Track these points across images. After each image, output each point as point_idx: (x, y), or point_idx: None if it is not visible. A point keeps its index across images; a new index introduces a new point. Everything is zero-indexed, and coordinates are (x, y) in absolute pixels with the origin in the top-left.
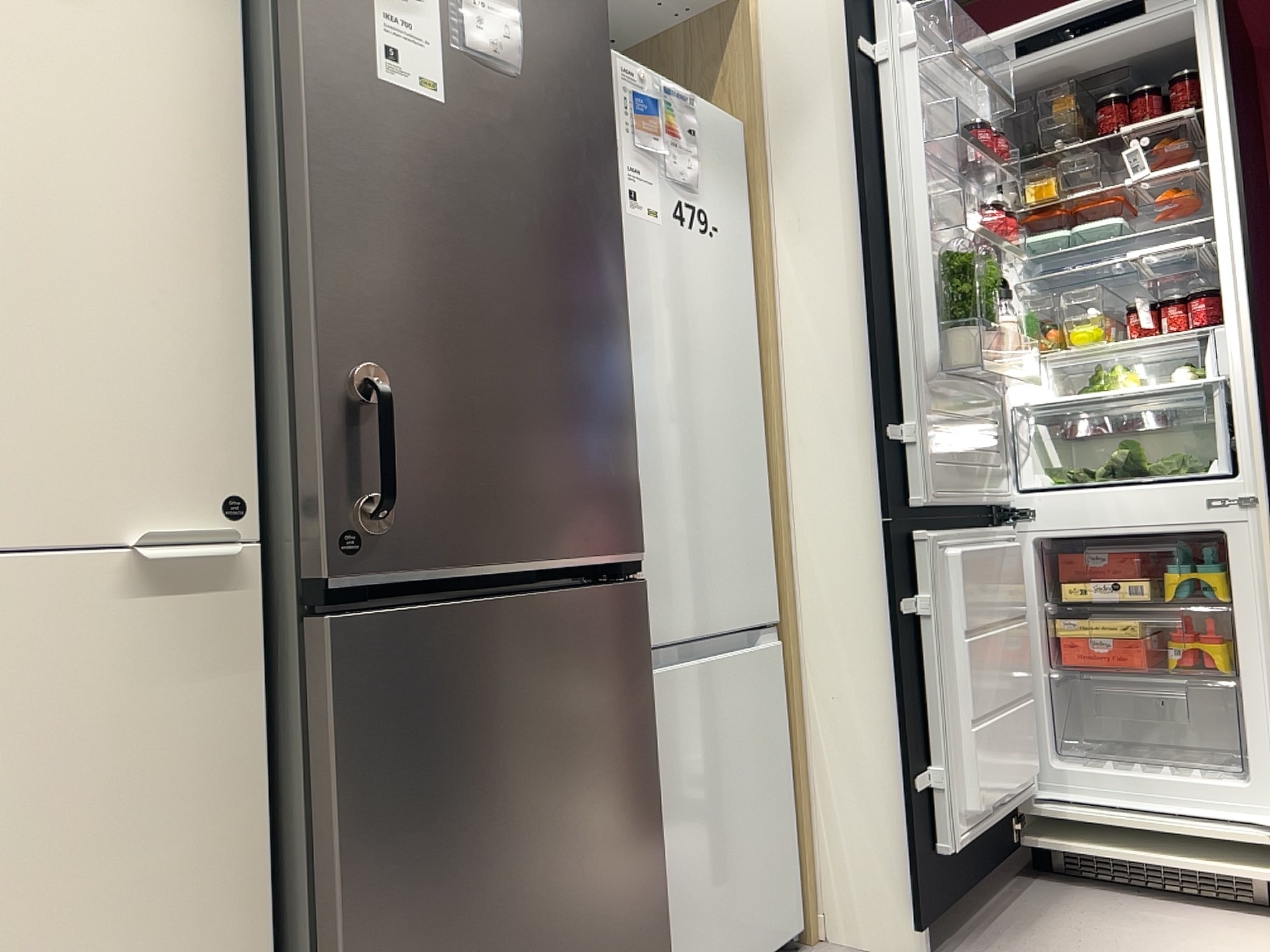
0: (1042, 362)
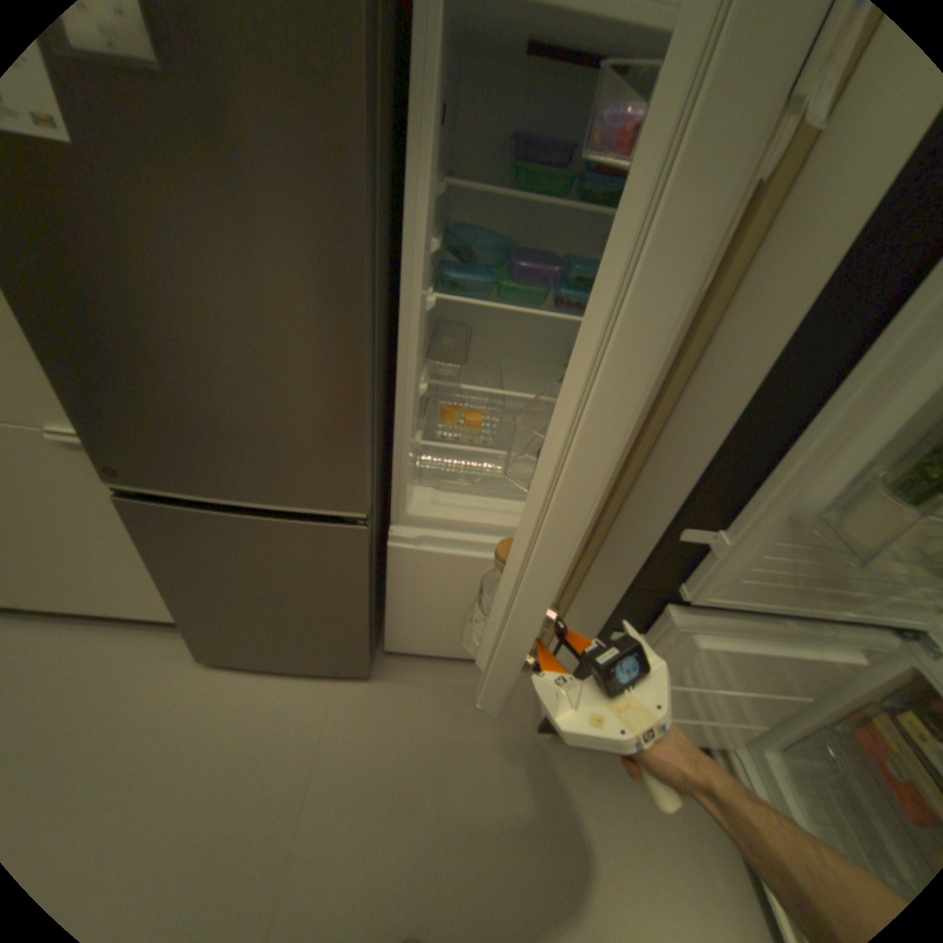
0: None
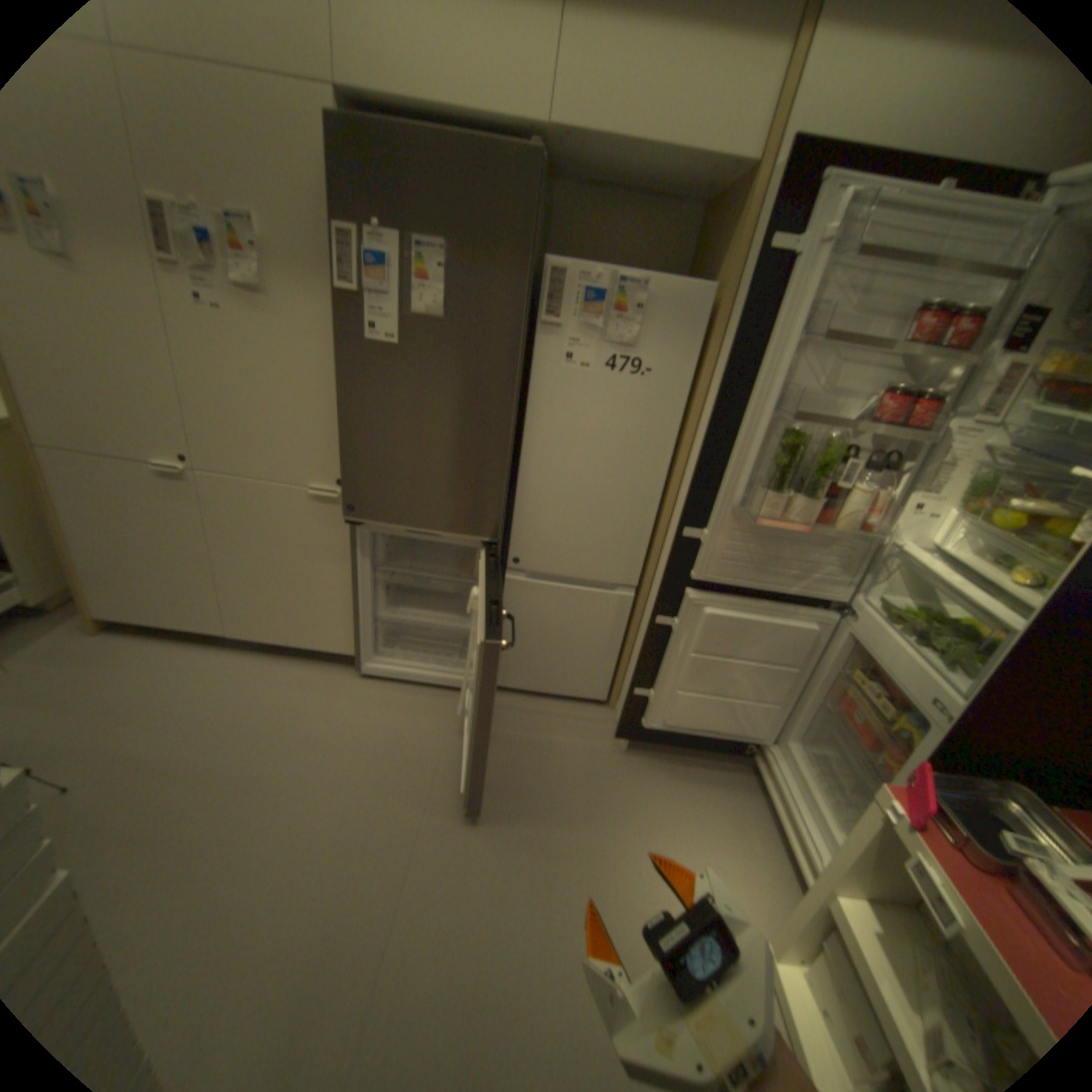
0: (969, 518)
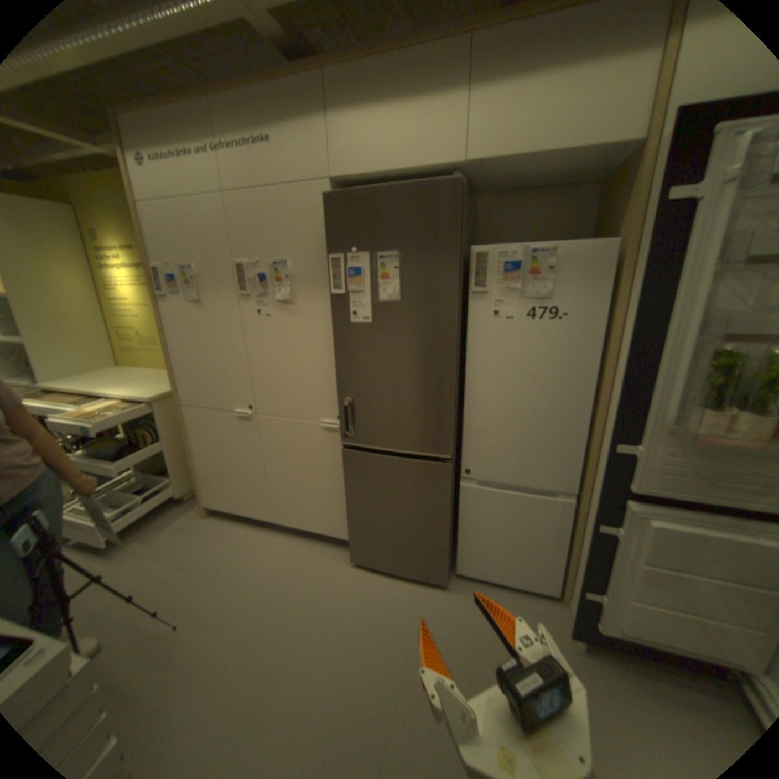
0: None
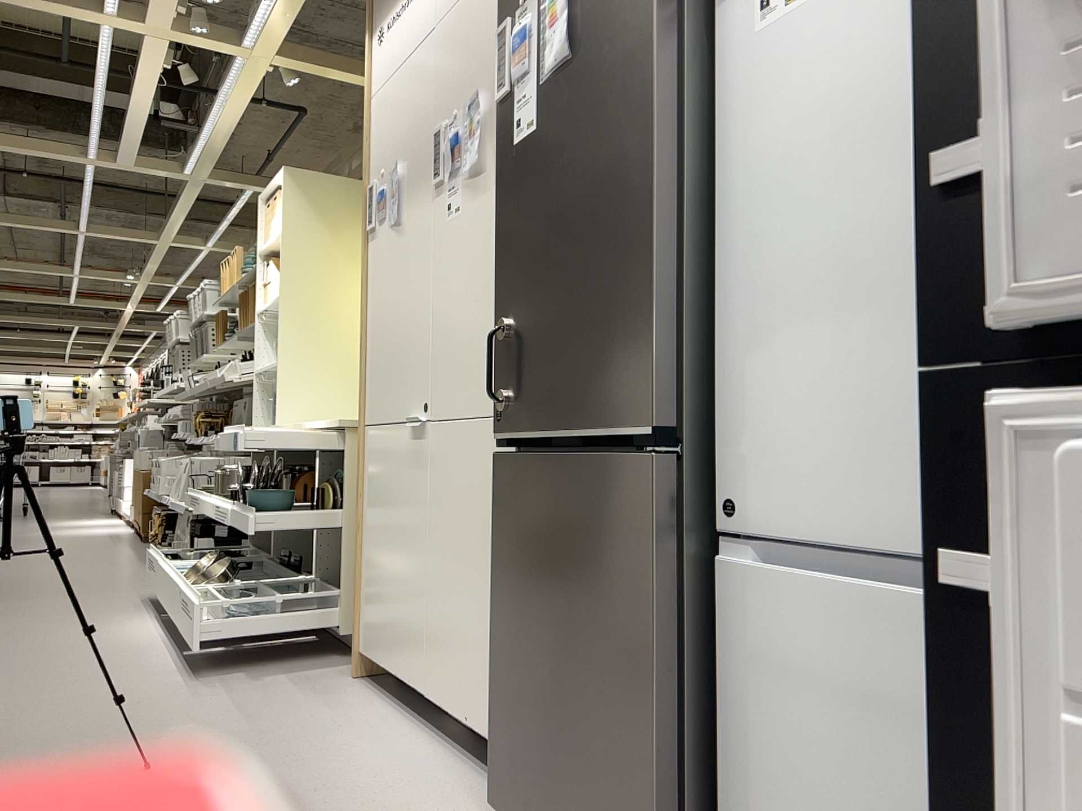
0: None
